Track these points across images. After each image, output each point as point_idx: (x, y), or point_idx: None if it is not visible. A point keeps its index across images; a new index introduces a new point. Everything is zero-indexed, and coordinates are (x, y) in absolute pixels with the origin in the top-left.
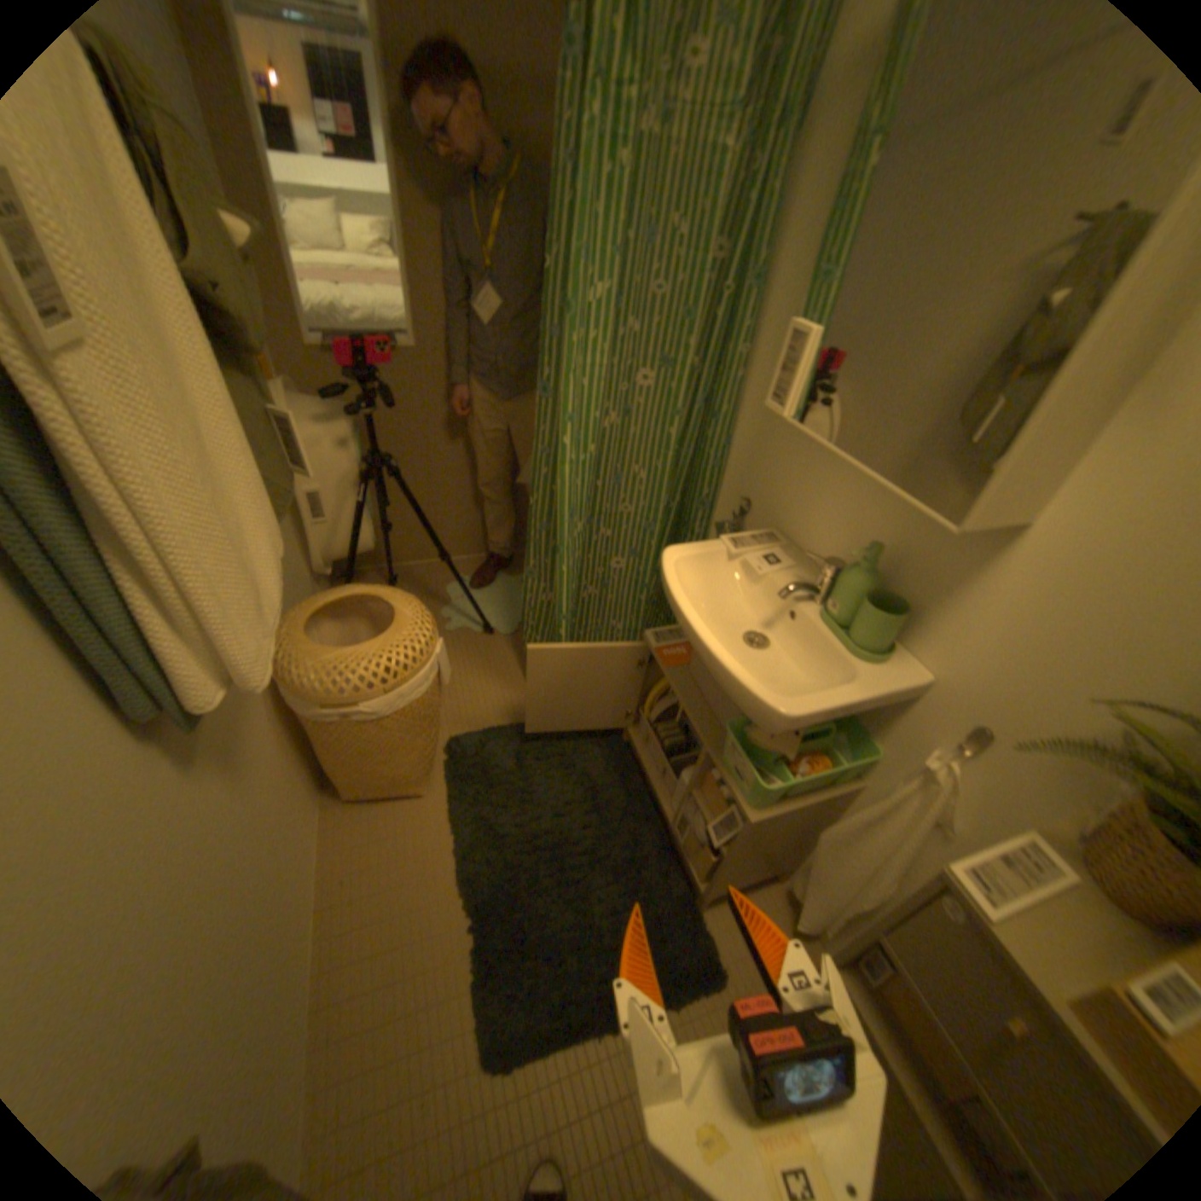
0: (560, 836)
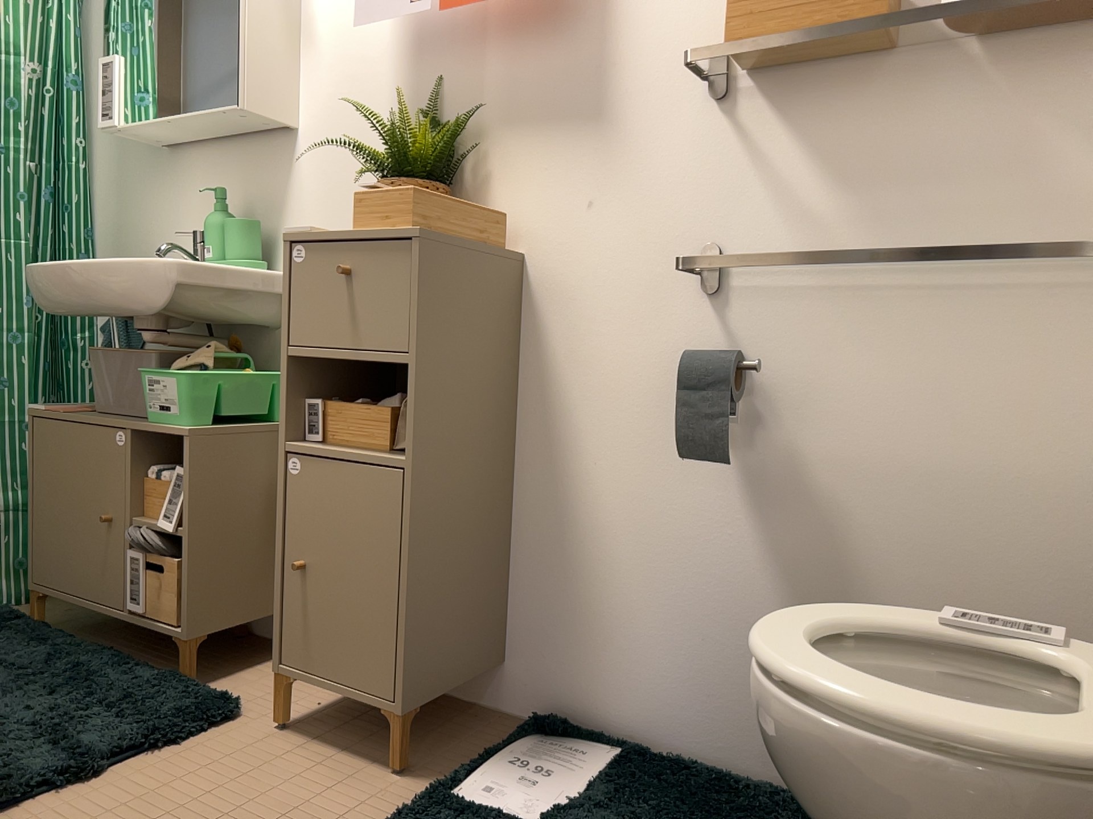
0: None
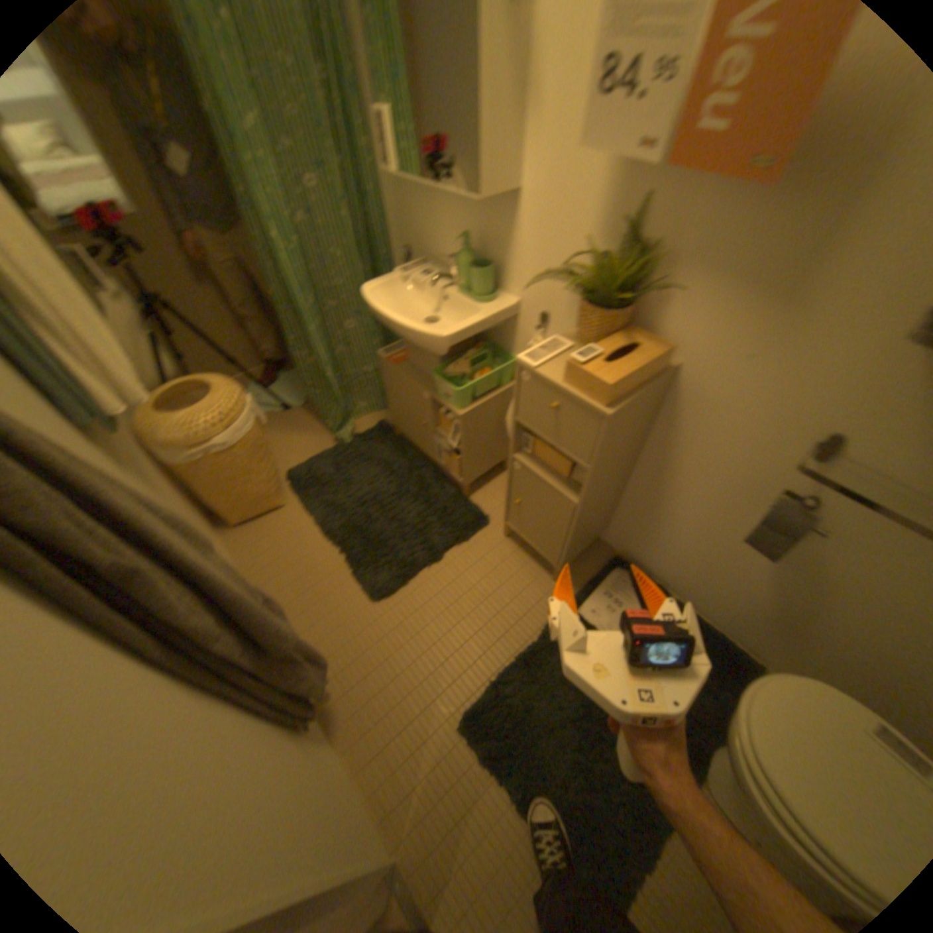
0: (377, 492)
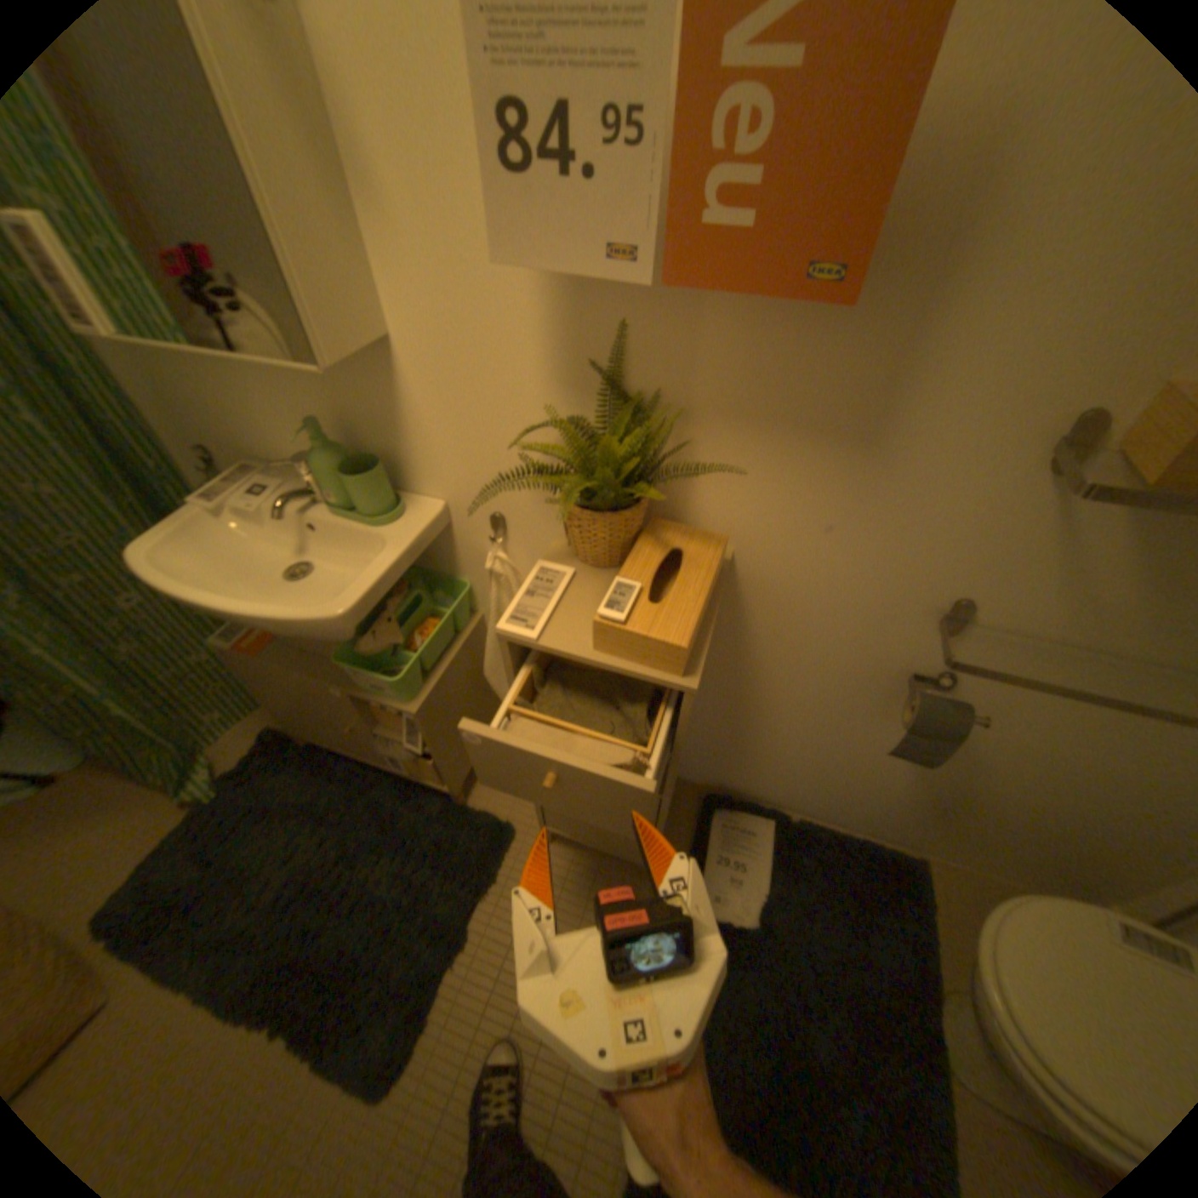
0: (297, 880)
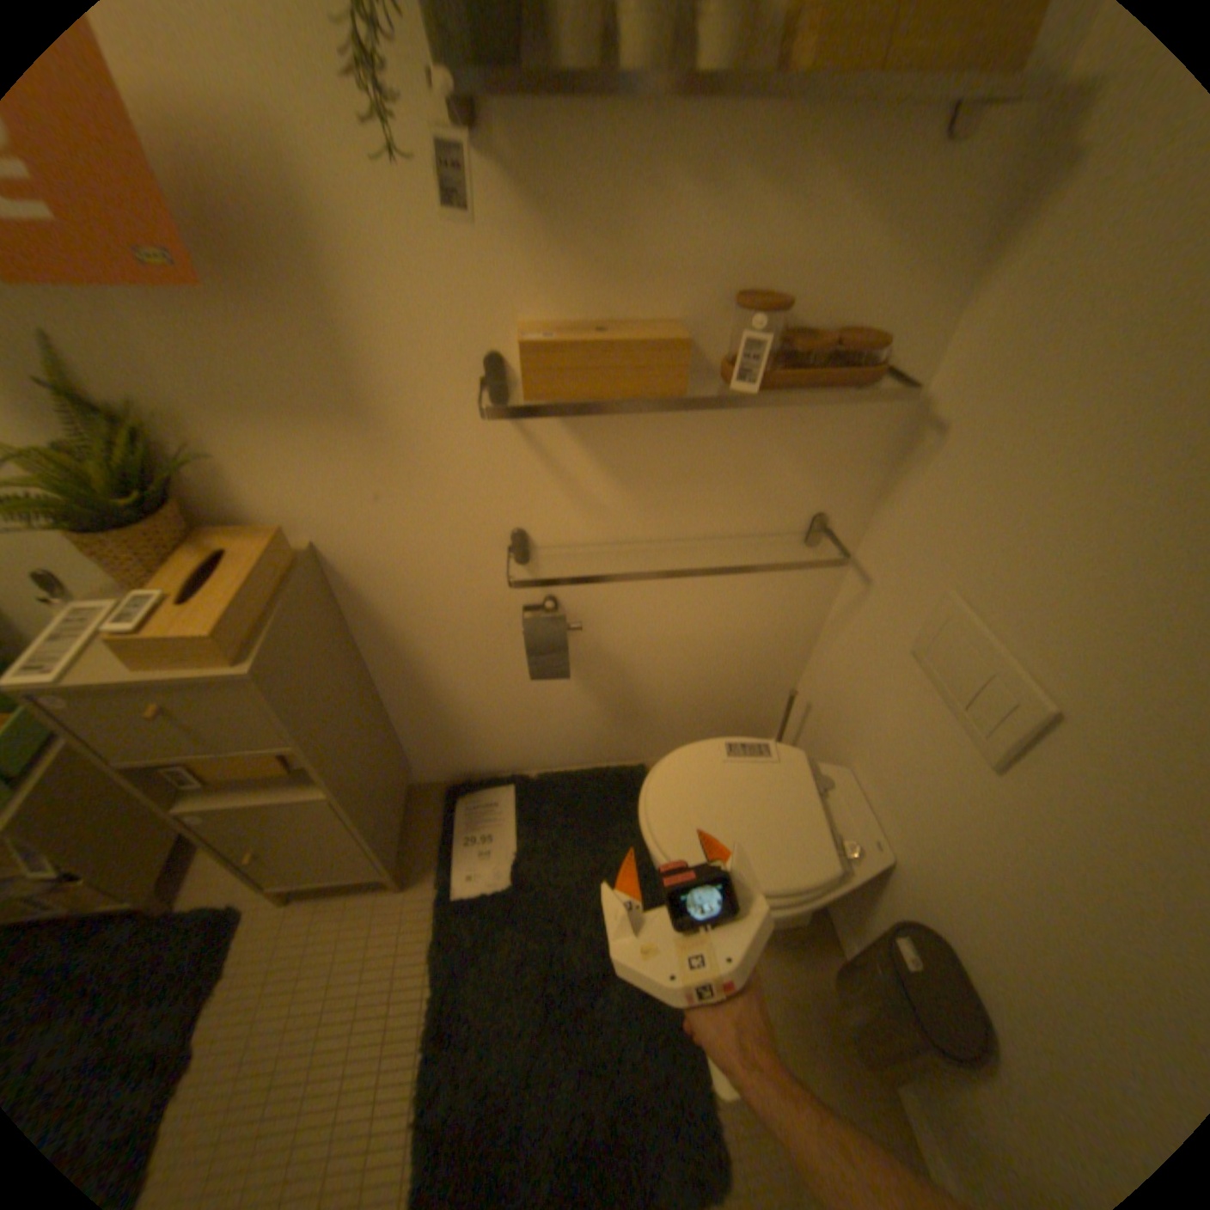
0: None
